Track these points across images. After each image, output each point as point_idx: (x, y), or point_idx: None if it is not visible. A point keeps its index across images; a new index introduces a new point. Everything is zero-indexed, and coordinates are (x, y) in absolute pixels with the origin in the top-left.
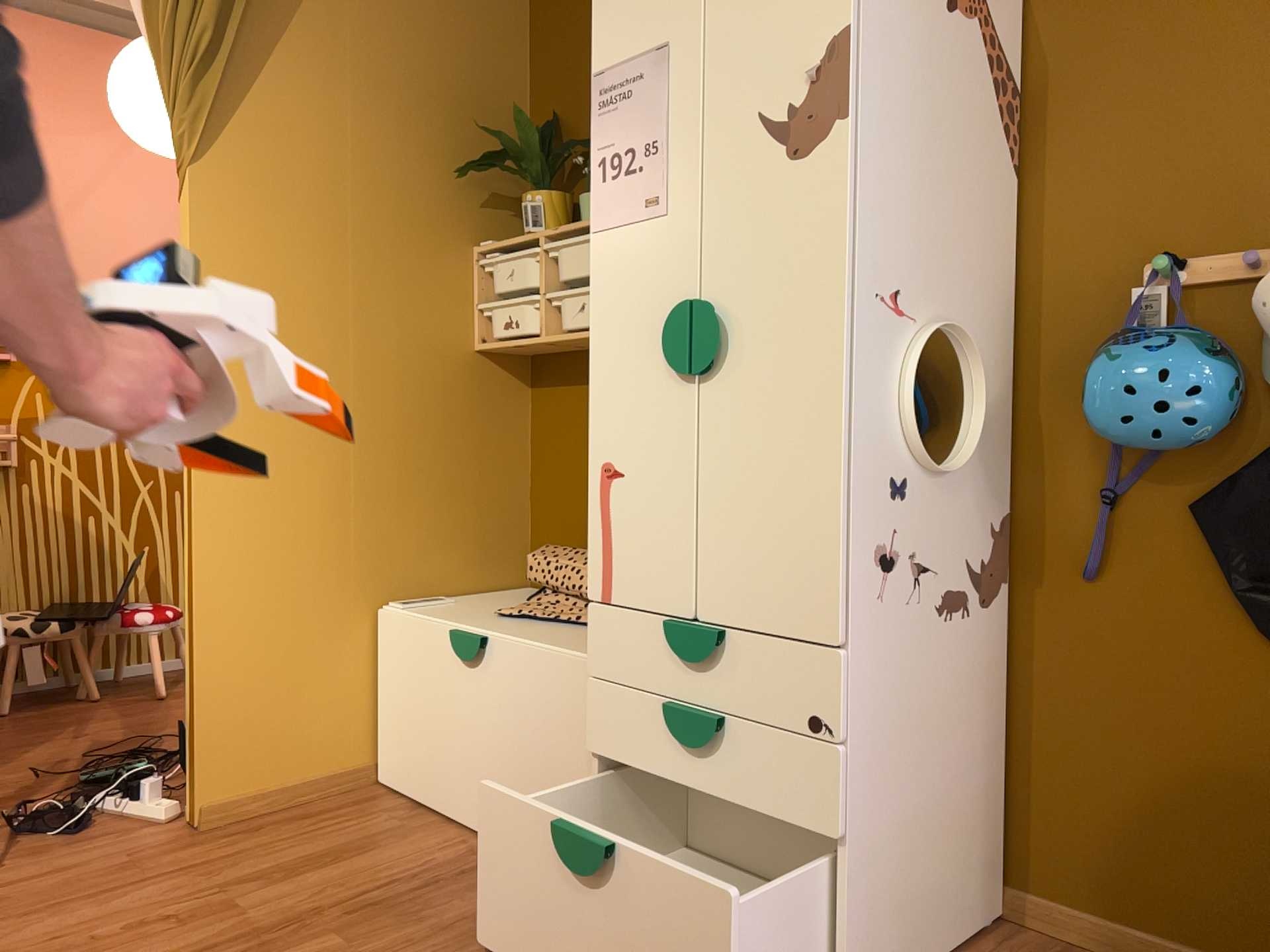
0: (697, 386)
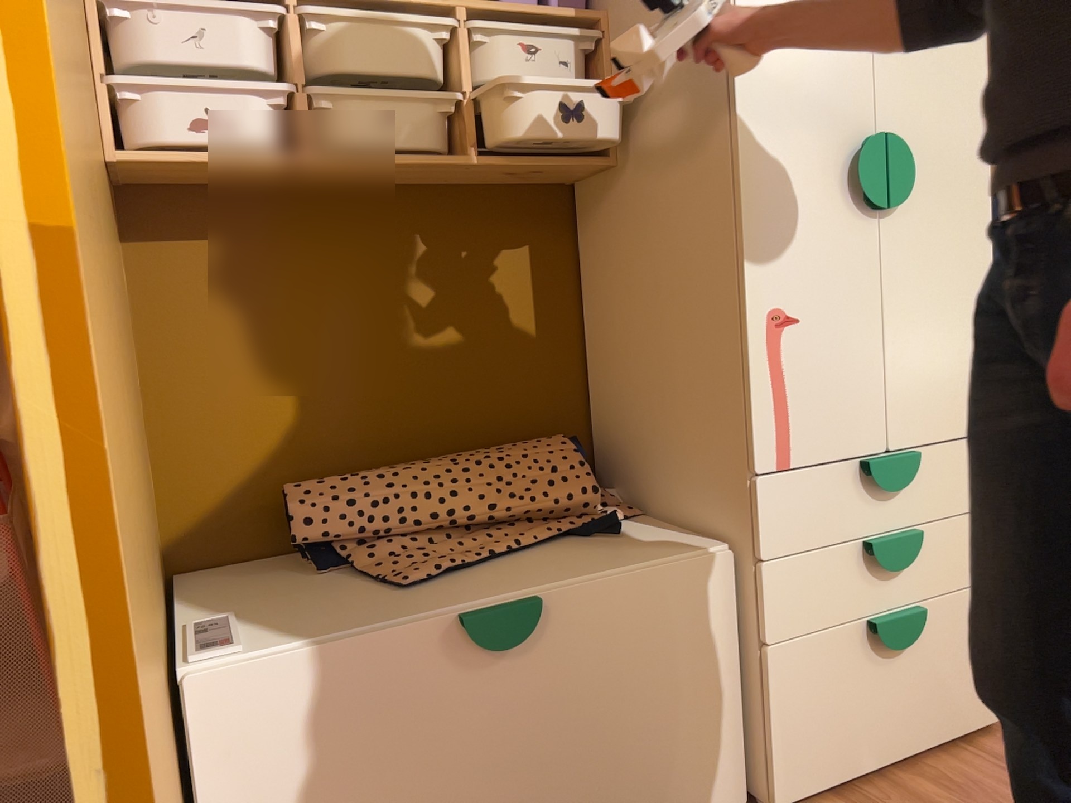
0: (879, 222)
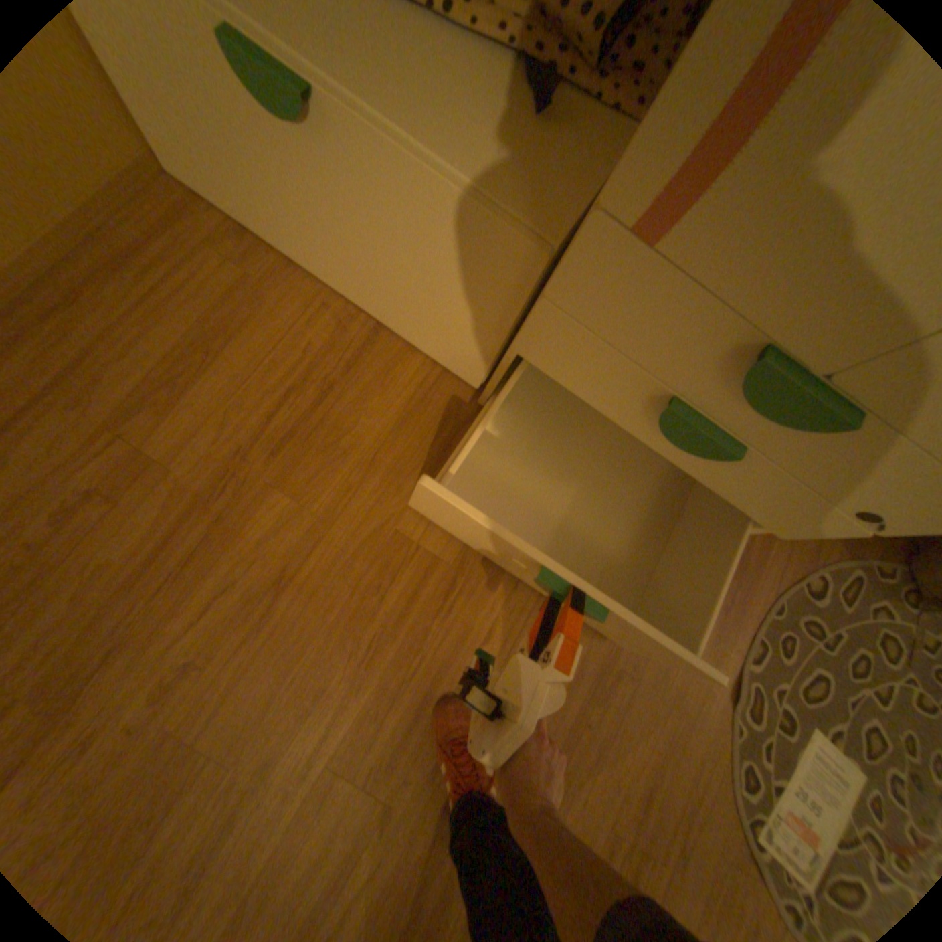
0: None
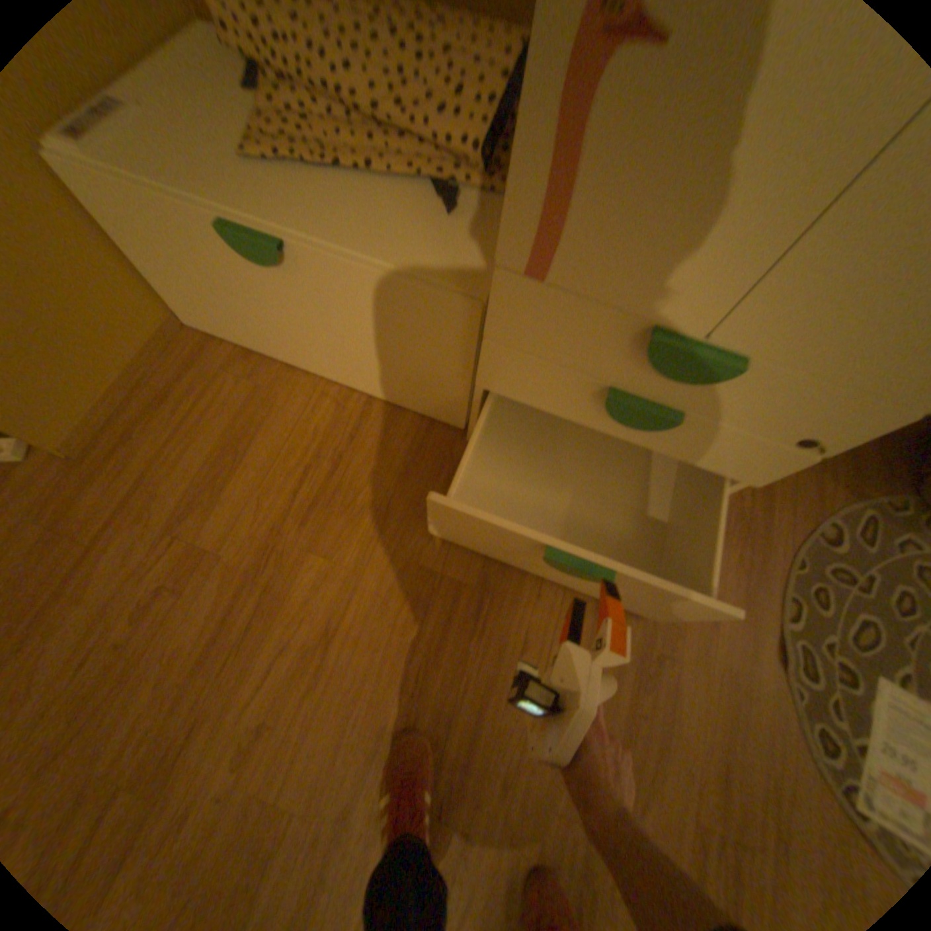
0: None
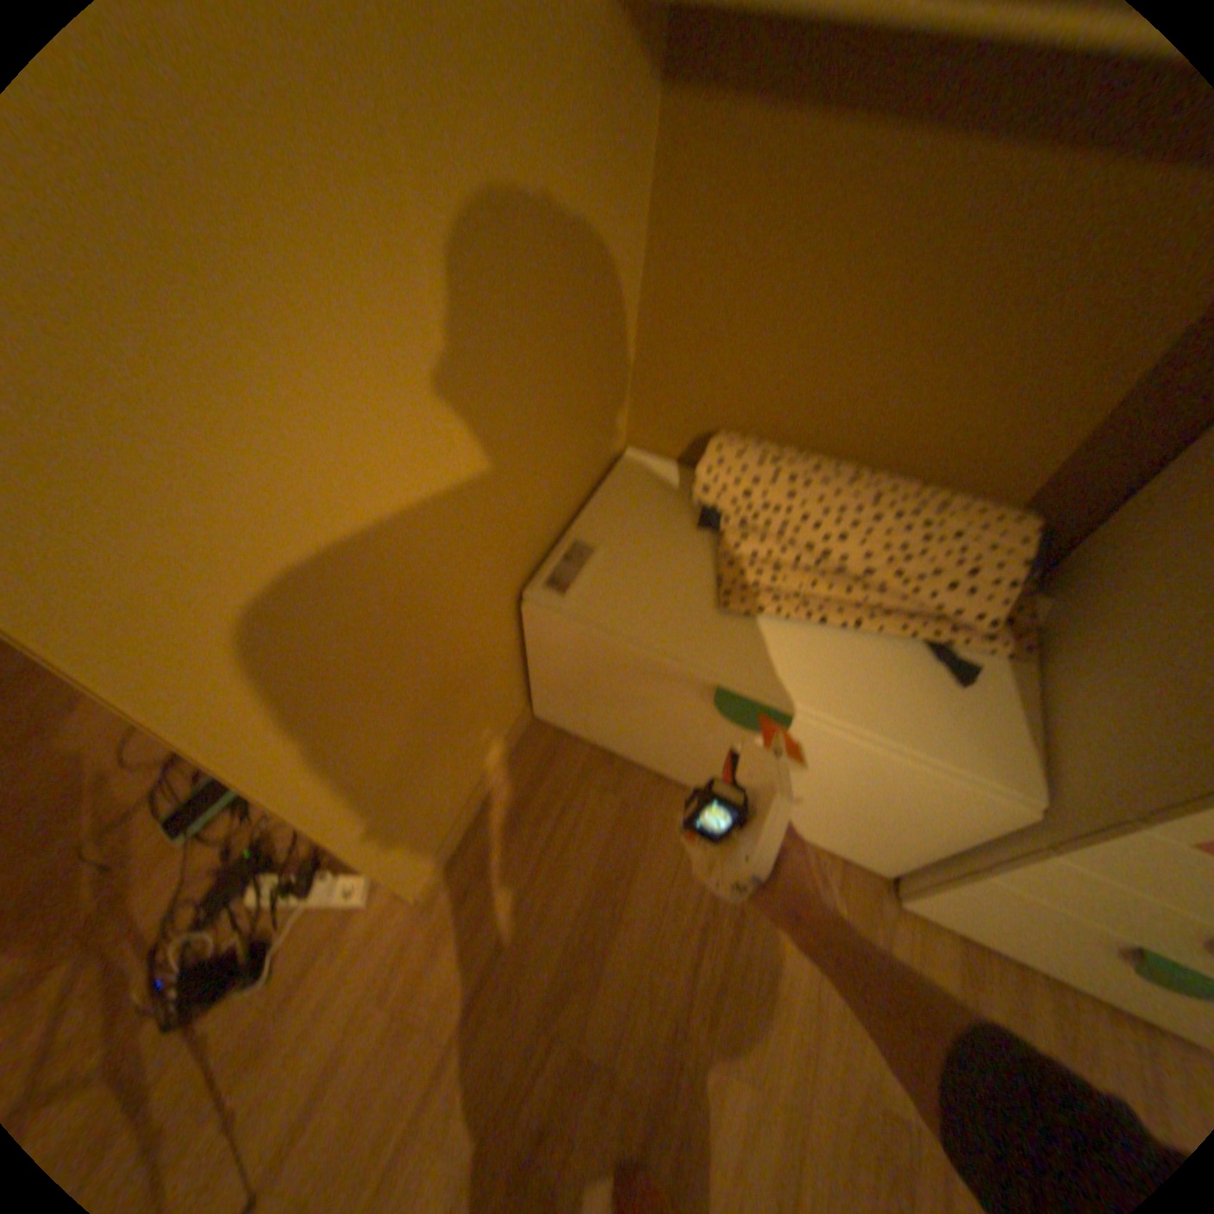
0: None
